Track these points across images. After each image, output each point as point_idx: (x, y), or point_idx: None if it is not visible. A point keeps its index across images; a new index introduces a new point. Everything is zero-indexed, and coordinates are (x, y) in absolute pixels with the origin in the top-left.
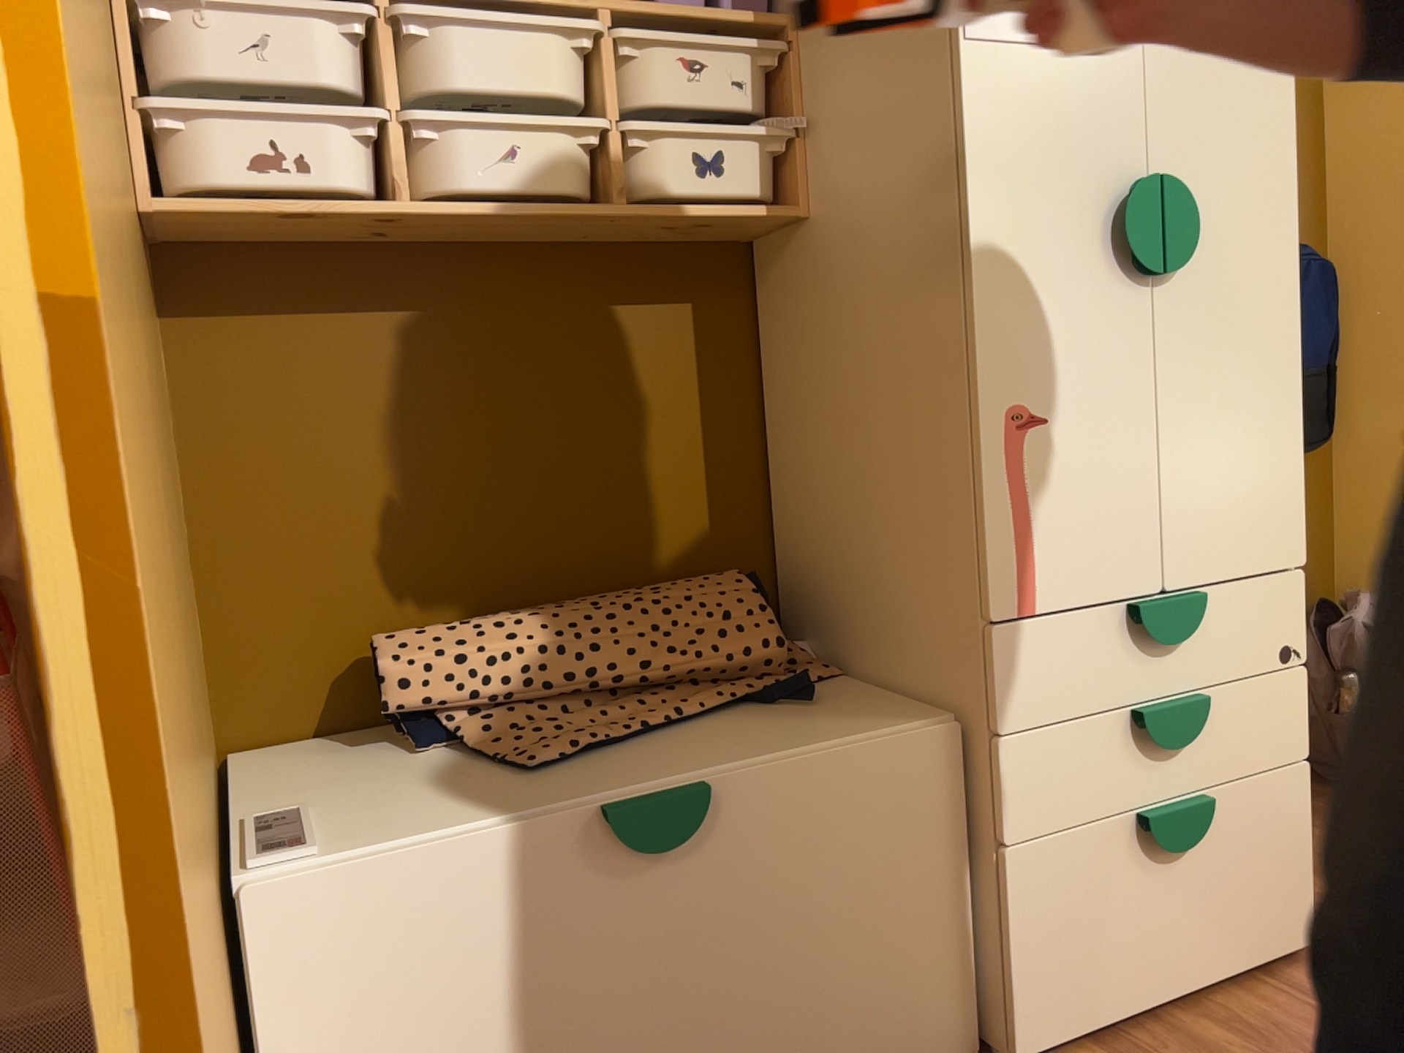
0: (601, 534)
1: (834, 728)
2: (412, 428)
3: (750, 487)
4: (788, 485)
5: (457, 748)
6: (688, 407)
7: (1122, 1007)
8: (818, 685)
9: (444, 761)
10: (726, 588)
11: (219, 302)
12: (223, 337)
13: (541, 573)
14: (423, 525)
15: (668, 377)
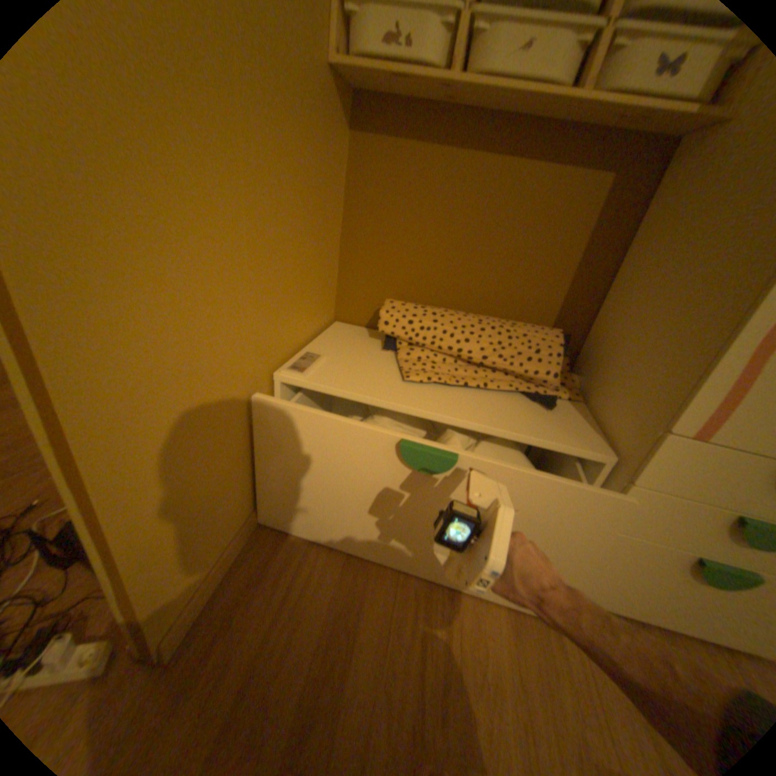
0: (504, 289)
1: (547, 429)
2: (437, 211)
3: (592, 291)
4: (613, 298)
5: (395, 355)
6: (579, 238)
7: (624, 611)
8: (563, 401)
9: (386, 358)
10: (546, 337)
11: (373, 125)
12: (371, 145)
13: (469, 297)
14: (427, 259)
15: (576, 218)
